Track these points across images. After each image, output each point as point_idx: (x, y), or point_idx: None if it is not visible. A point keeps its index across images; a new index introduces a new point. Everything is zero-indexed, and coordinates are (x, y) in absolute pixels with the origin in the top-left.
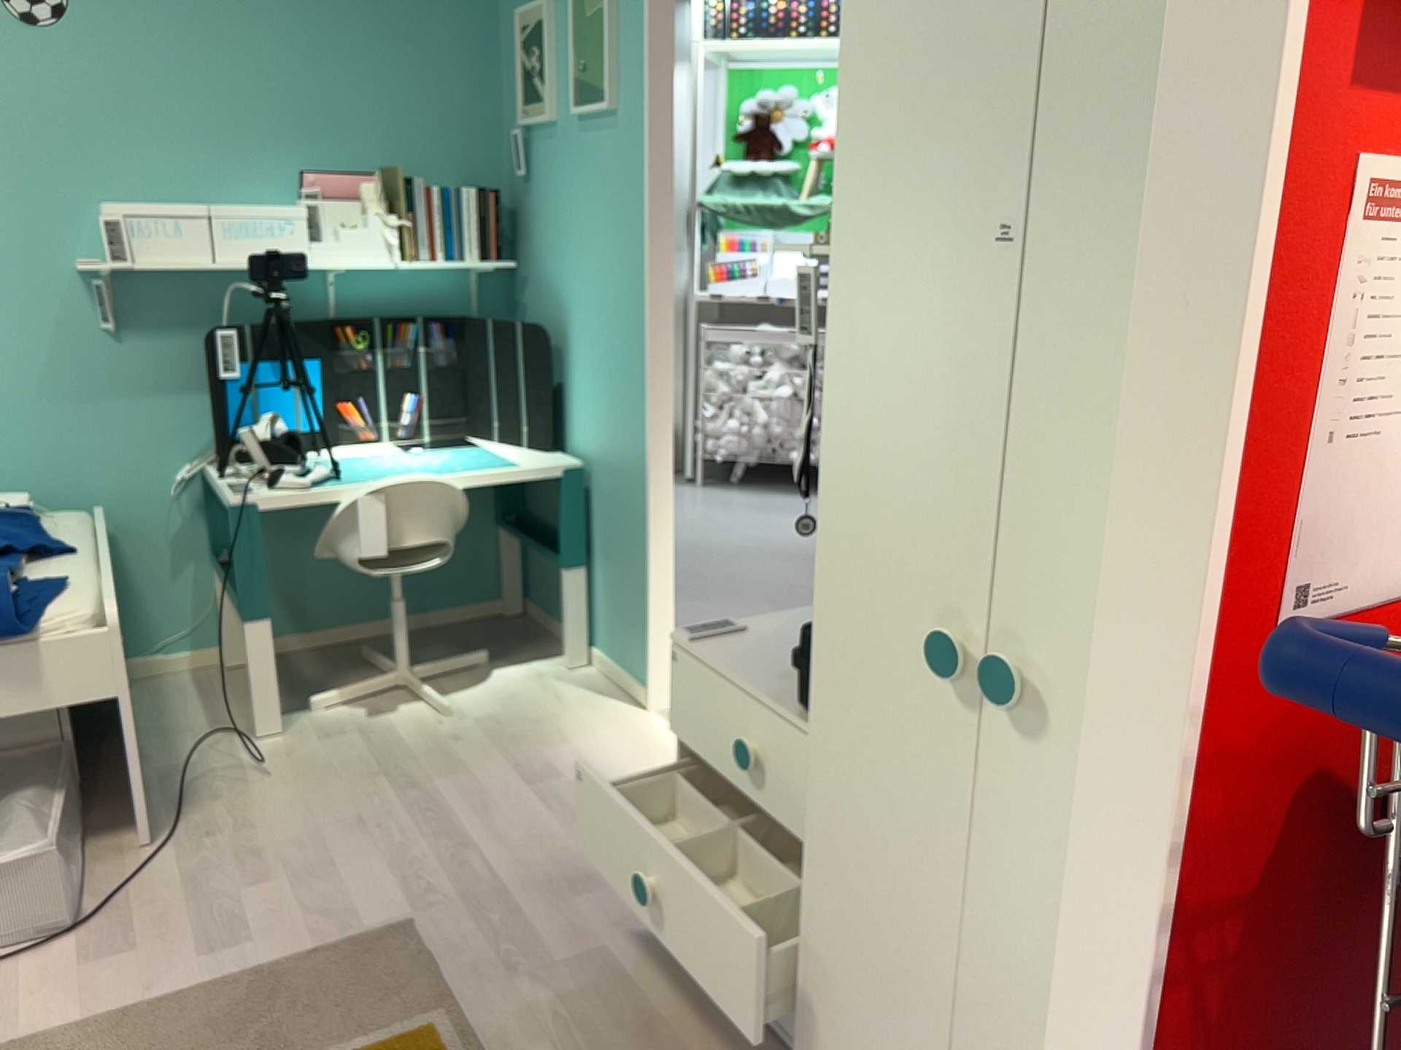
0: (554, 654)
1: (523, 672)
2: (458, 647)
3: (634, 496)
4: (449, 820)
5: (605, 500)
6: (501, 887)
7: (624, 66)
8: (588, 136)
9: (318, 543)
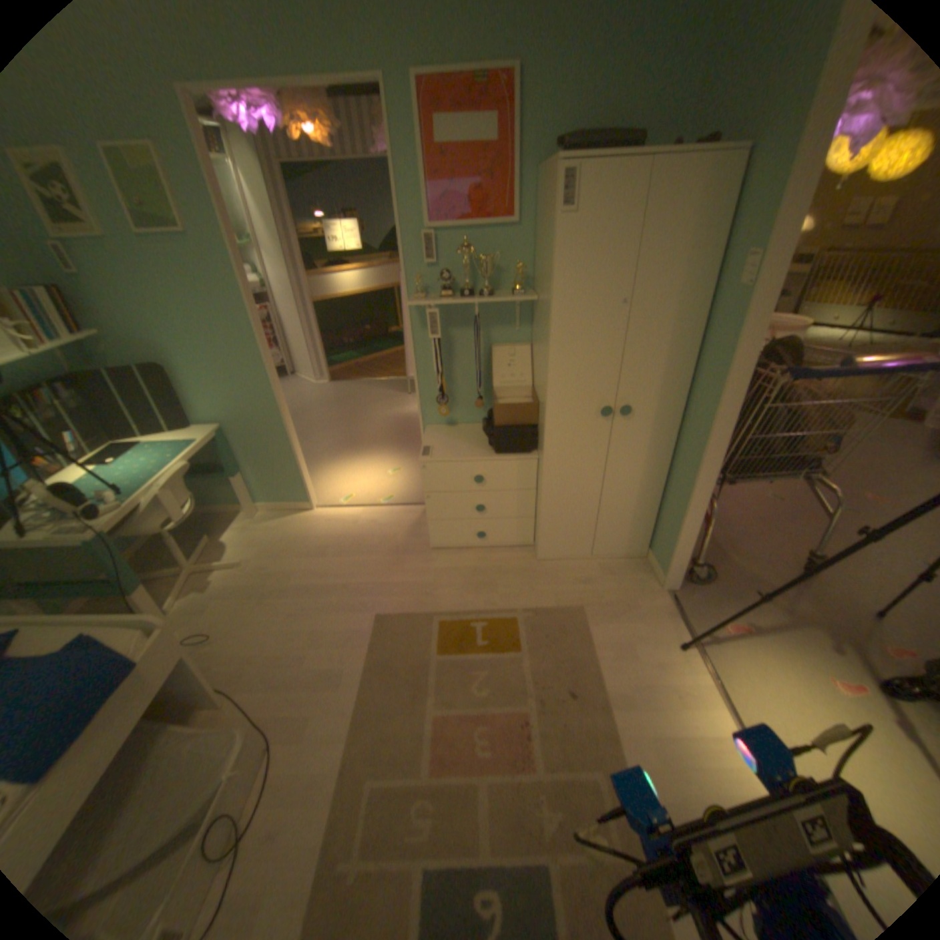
0: (231, 518)
1: (233, 531)
2: (178, 545)
3: (272, 429)
4: (322, 586)
5: (243, 437)
6: (379, 583)
7: (187, 207)
8: (155, 248)
9: (122, 534)
